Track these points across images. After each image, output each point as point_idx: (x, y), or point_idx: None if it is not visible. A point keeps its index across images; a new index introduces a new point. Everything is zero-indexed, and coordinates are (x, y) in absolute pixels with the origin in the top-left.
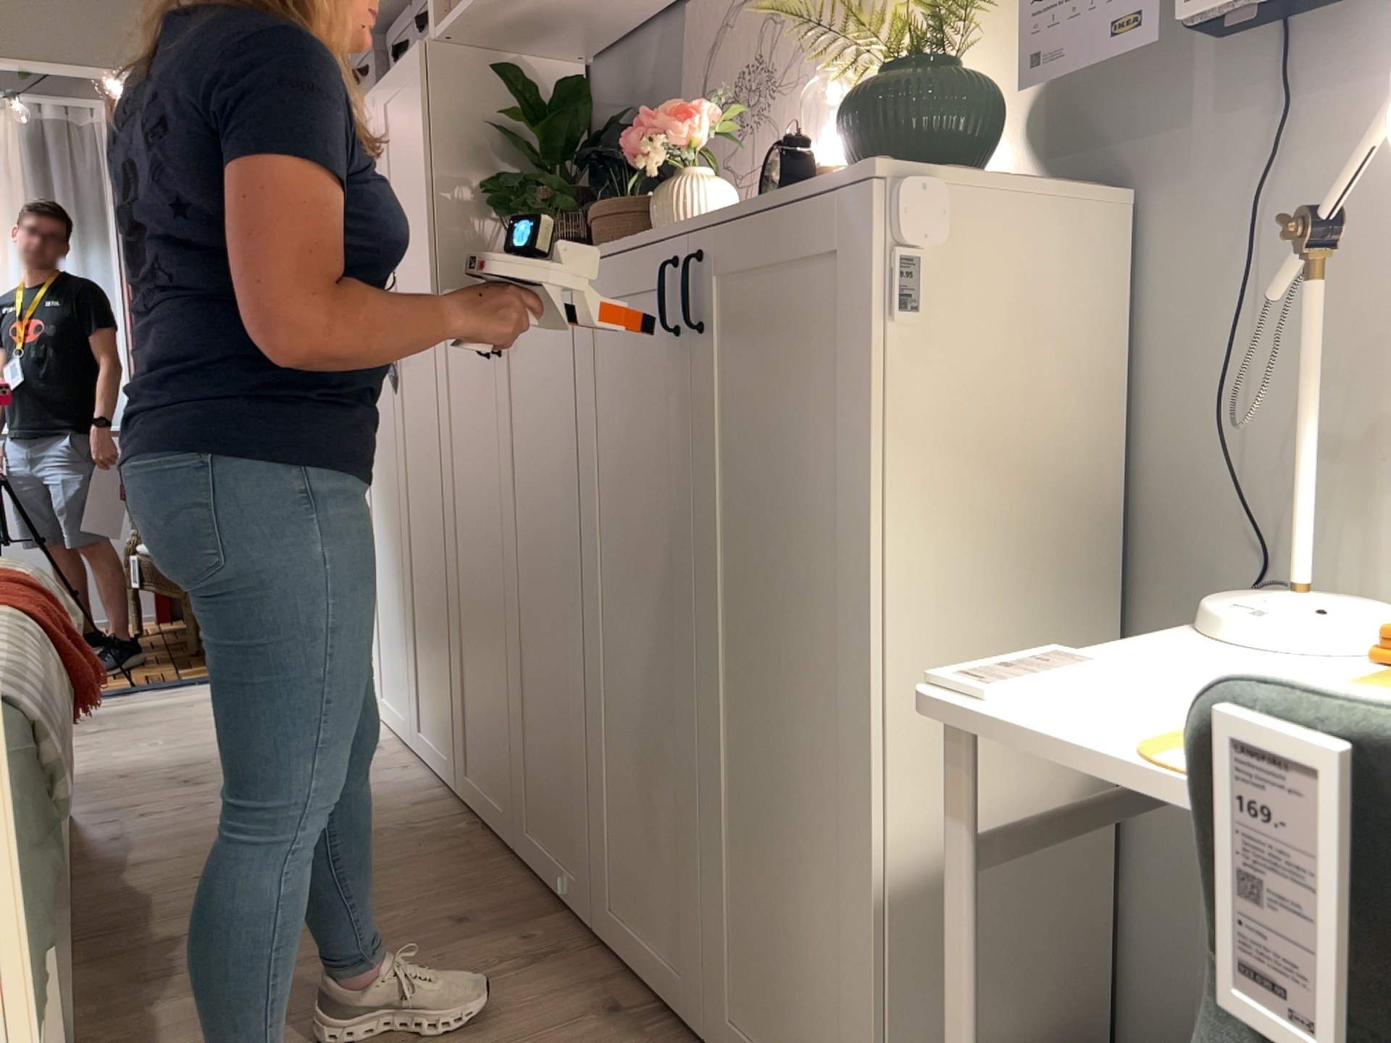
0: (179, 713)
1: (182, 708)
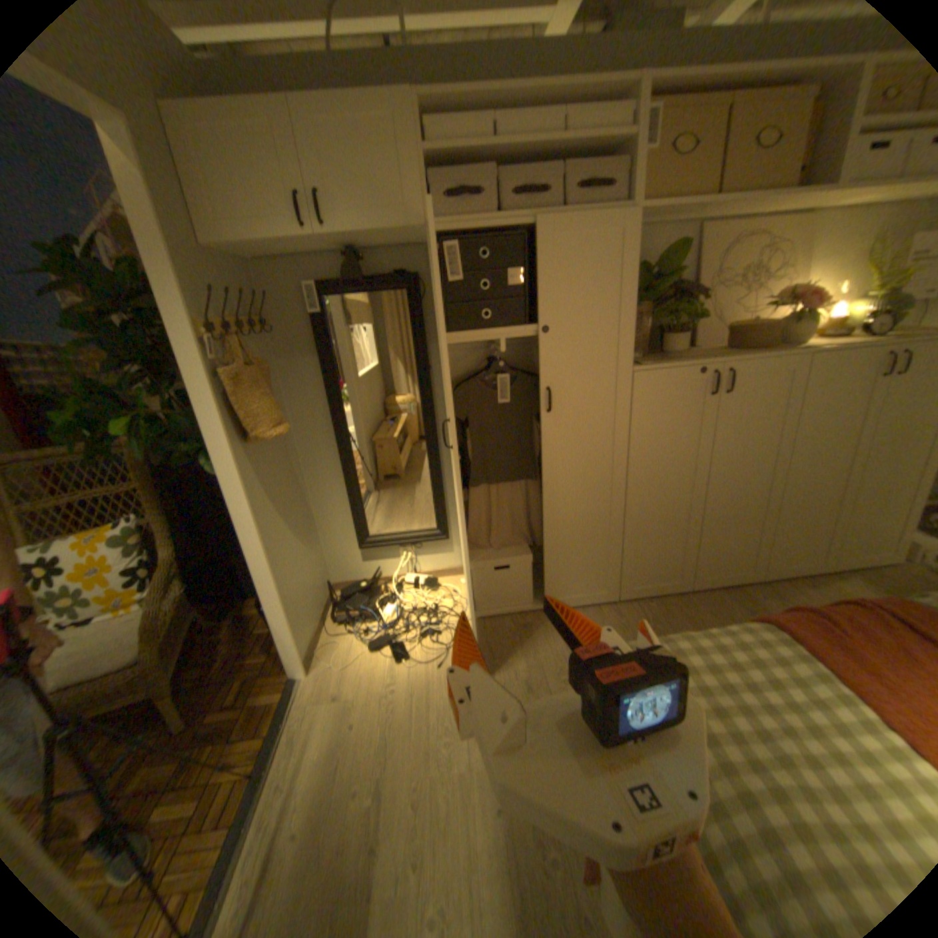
0: (368, 734)
1: (351, 733)
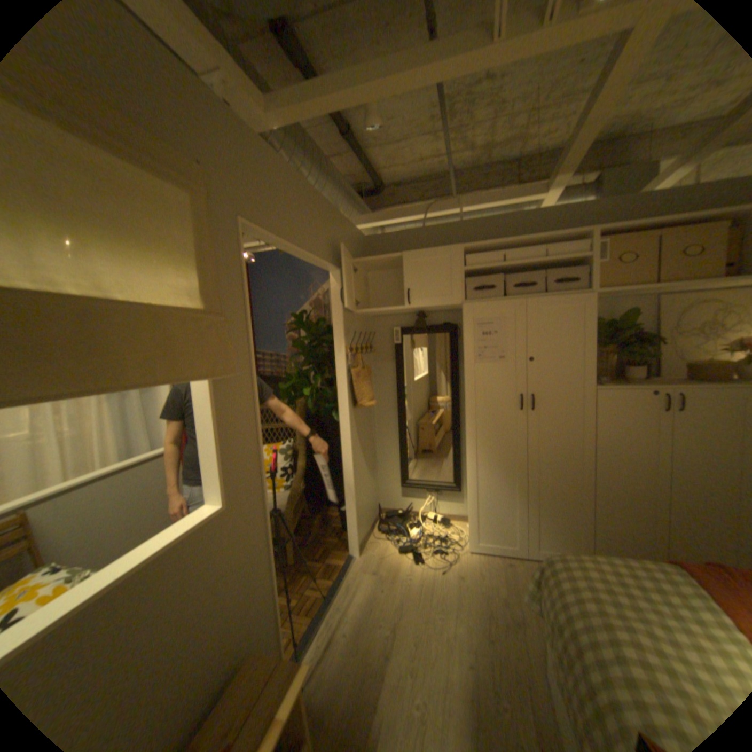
0: (392, 600)
1: (382, 596)
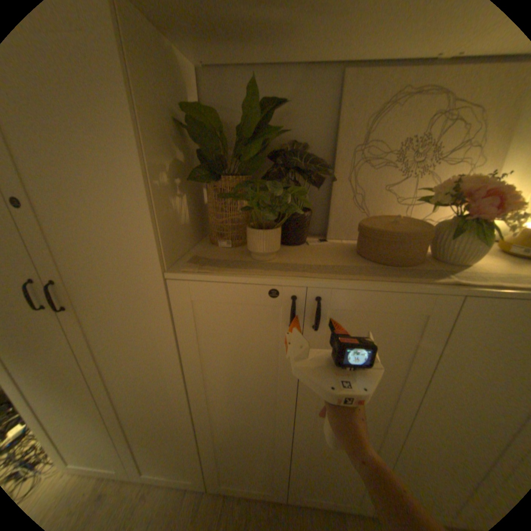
0: None
1: None
